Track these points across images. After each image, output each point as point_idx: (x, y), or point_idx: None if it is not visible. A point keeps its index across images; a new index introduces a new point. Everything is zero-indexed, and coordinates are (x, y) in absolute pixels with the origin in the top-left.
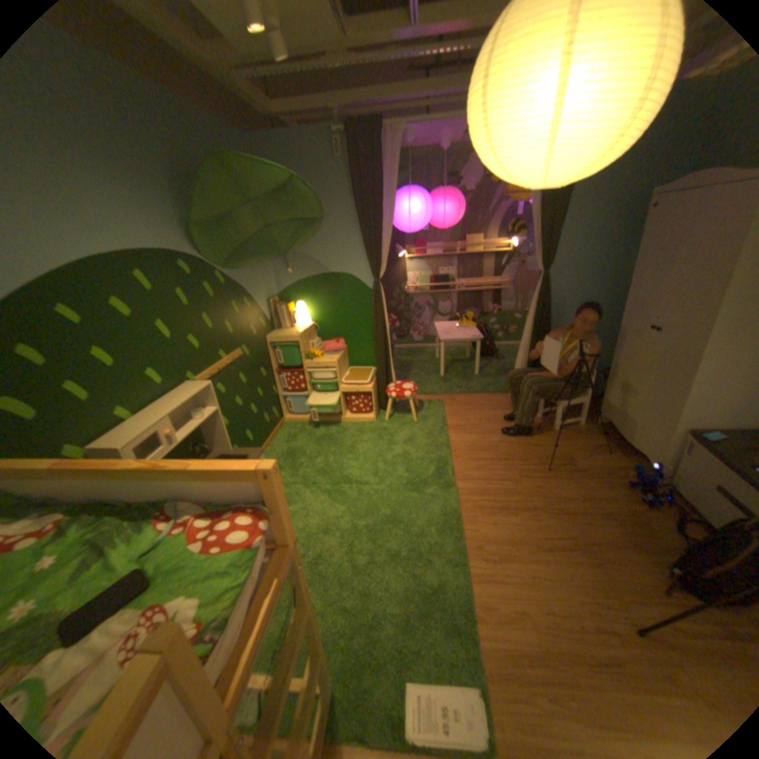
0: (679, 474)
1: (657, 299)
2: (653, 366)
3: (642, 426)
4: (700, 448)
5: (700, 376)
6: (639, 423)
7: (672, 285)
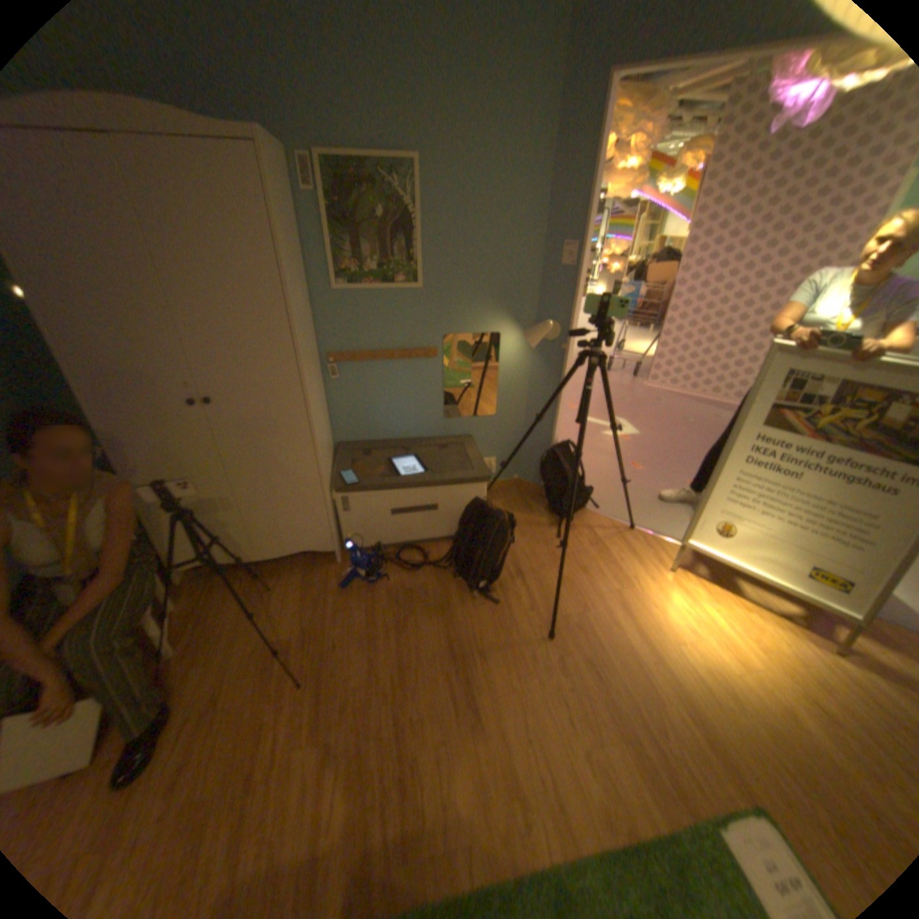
0: (349, 532)
1: (162, 355)
2: (224, 453)
3: (266, 529)
4: (357, 494)
5: (316, 427)
6: (257, 529)
7: (177, 325)
